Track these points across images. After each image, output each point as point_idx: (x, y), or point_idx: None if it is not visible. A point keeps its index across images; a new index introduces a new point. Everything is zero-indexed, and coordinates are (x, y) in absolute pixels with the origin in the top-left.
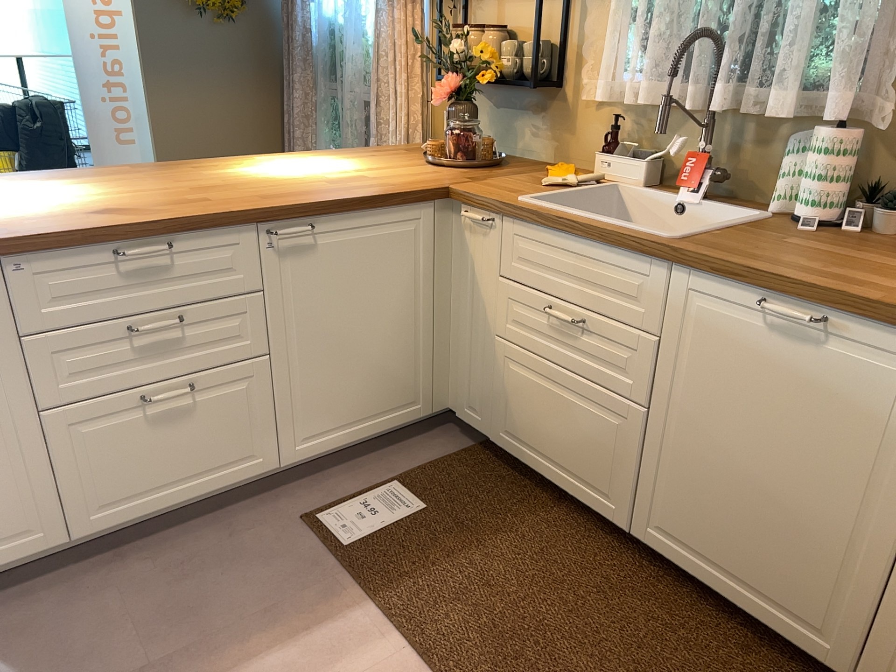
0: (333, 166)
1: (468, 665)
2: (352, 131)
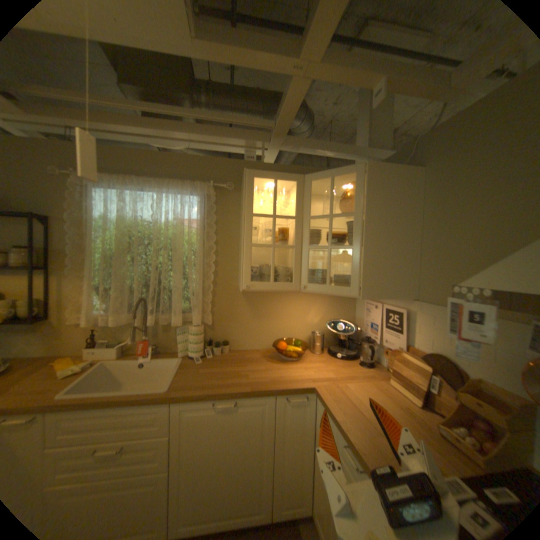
0: None
1: None
2: None
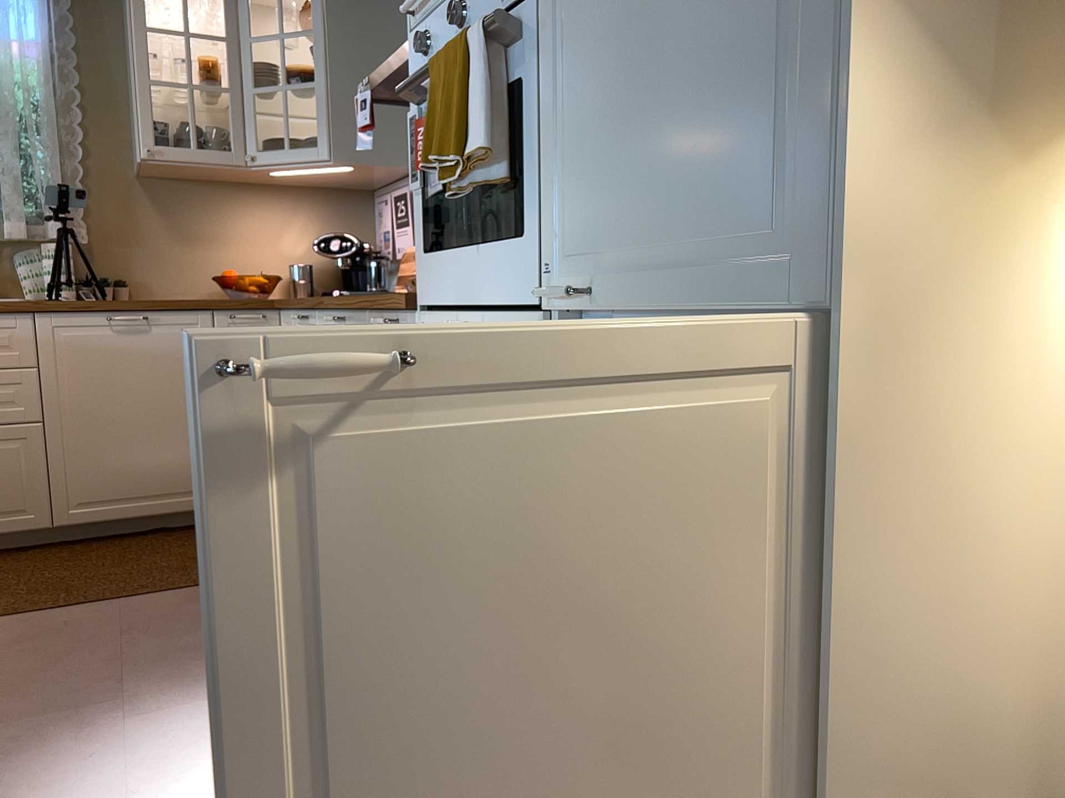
0: None
1: (48, 603)
2: None
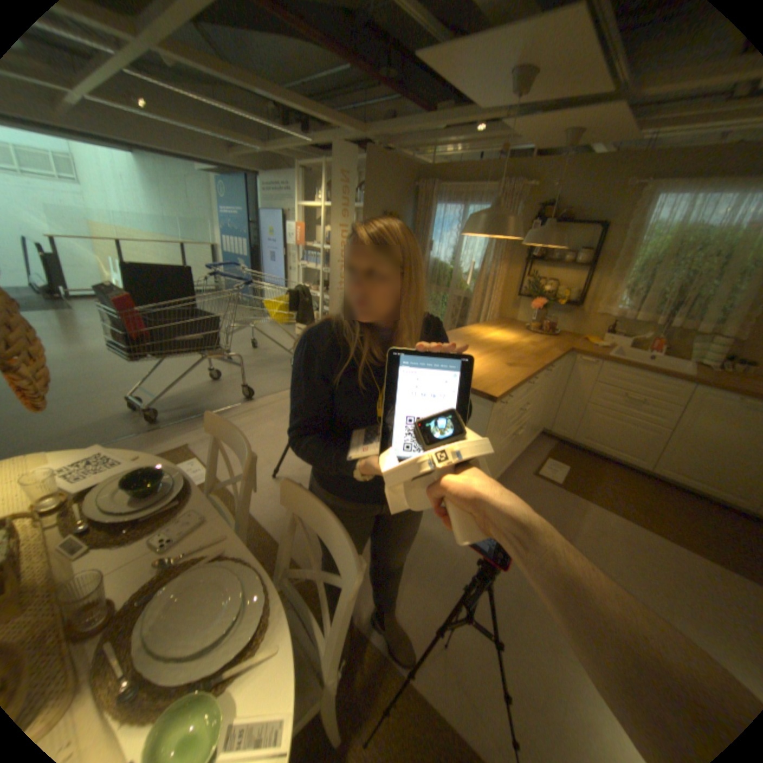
0: (507, 334)
1: (642, 521)
2: (451, 308)
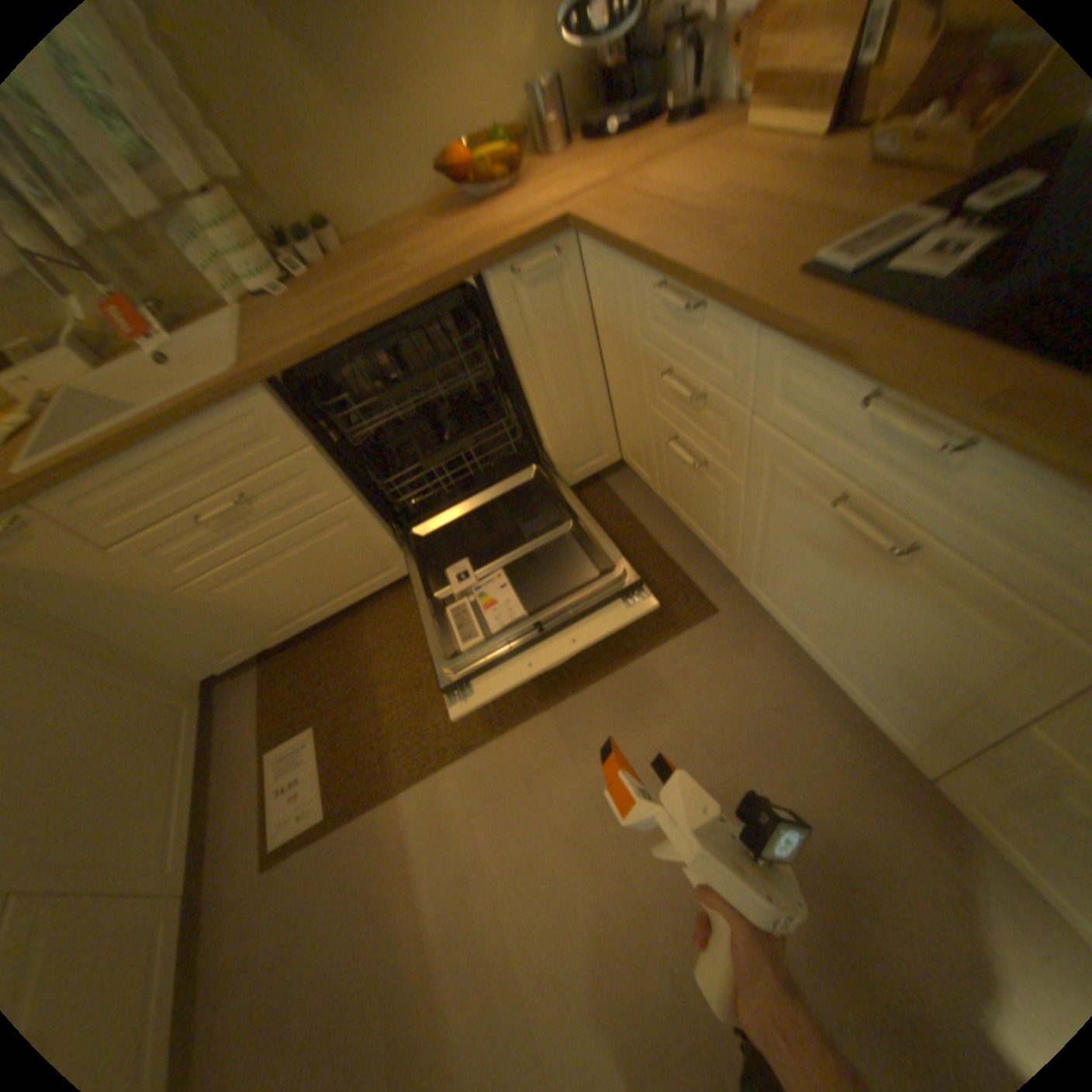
0: None
1: (480, 717)
2: None
